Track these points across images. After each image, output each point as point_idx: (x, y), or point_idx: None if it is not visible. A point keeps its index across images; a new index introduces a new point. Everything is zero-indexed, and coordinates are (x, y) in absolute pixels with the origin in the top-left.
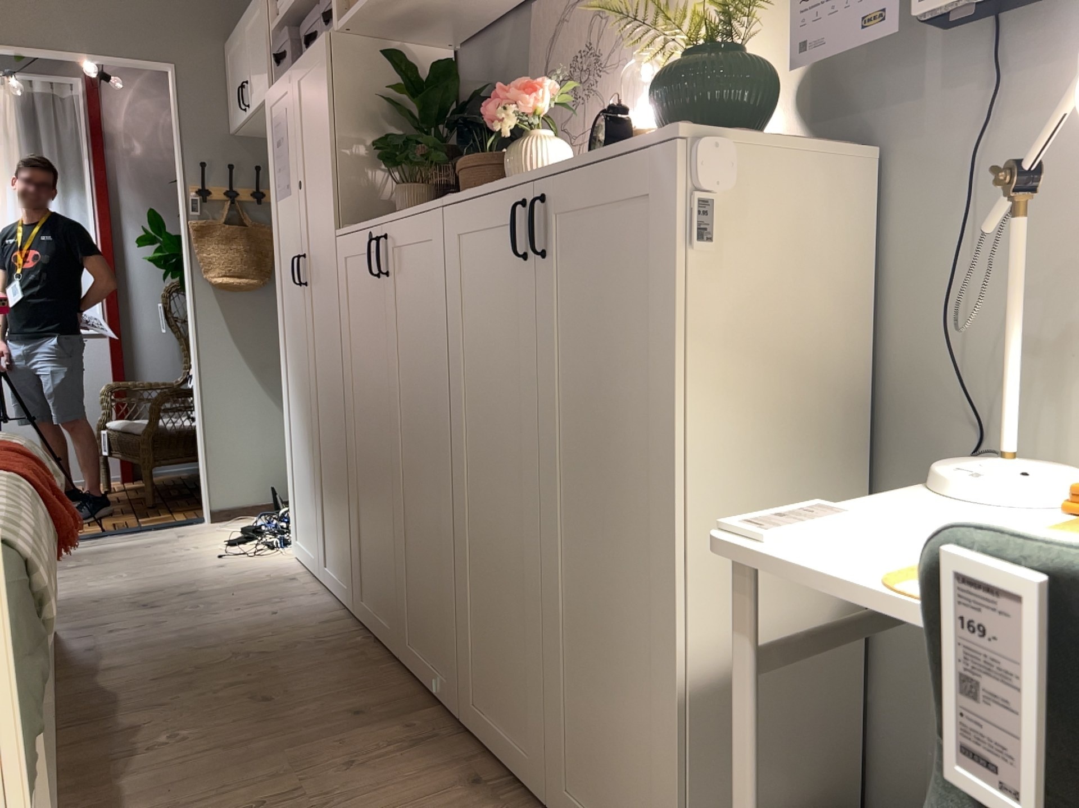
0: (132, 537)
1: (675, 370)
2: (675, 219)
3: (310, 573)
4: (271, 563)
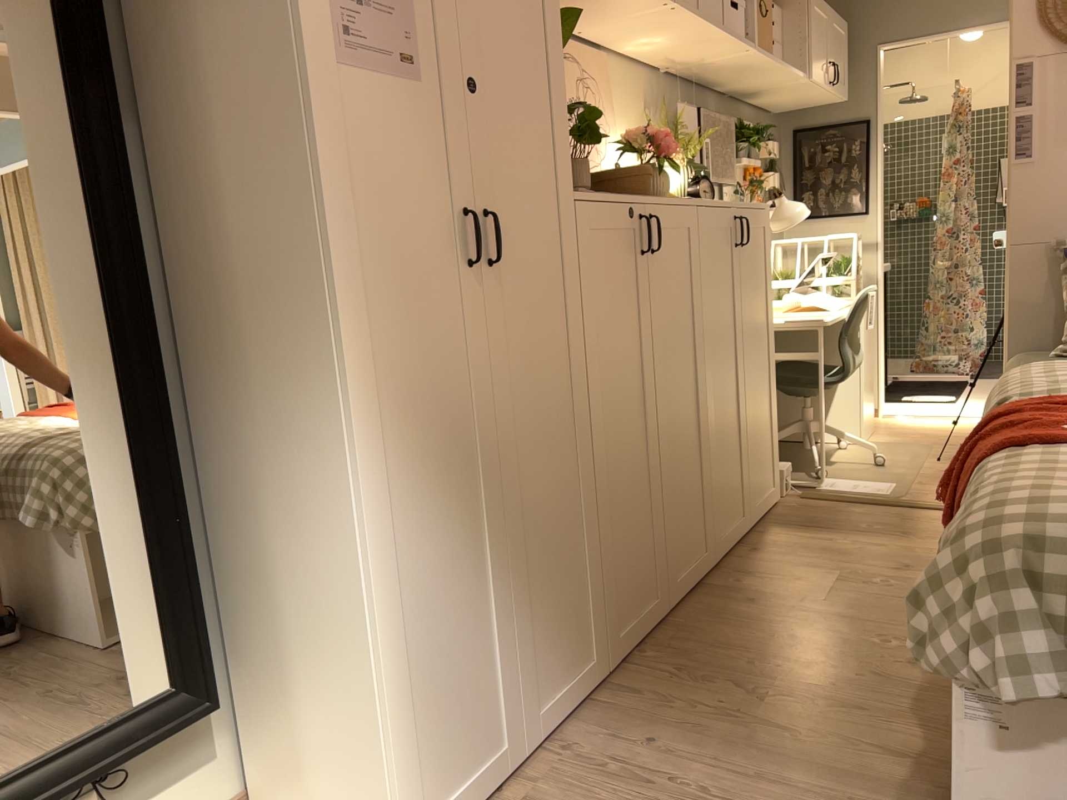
0: None
1: (768, 285)
2: (766, 233)
3: None
4: None
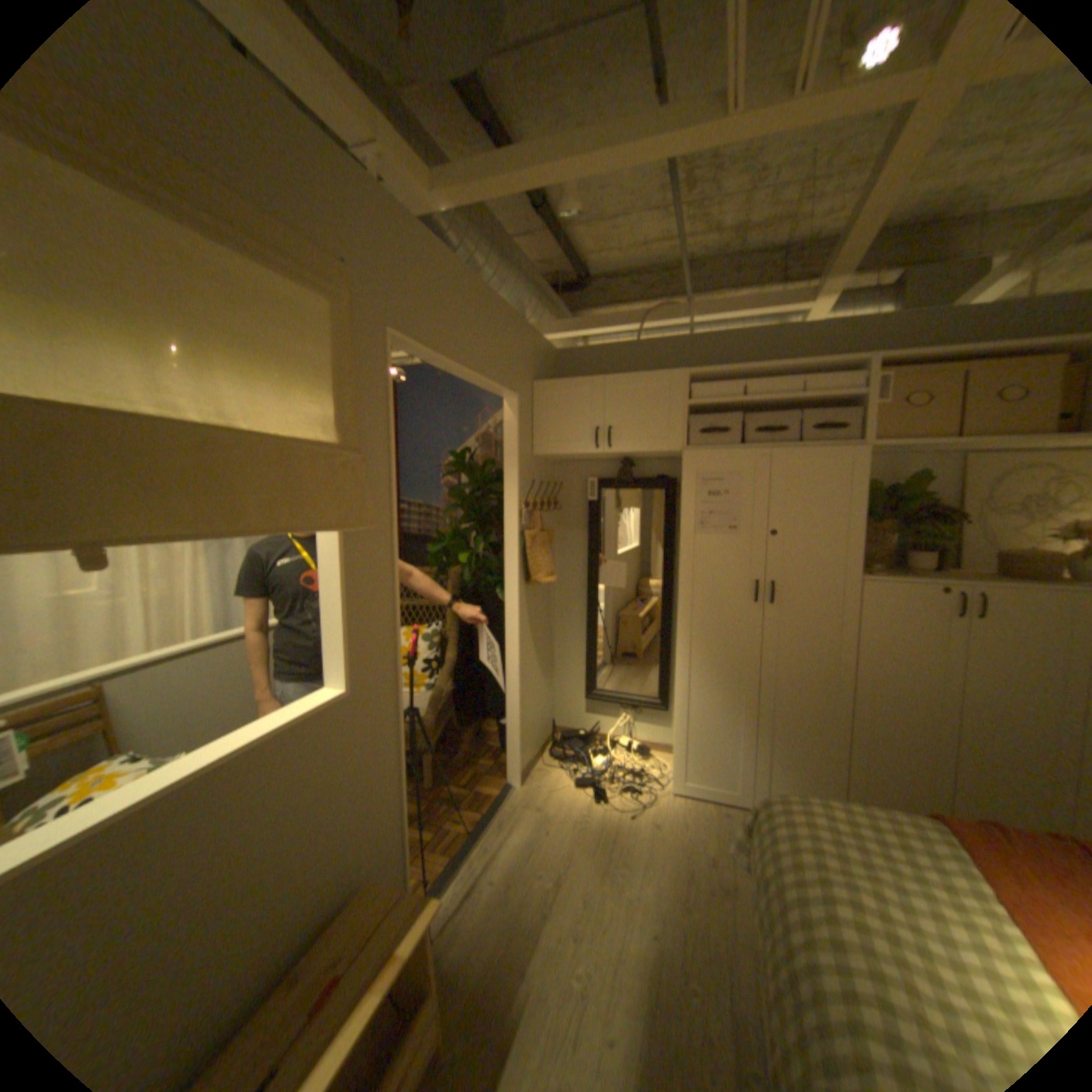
0: (501, 832)
1: None
2: None
3: (720, 807)
4: (678, 811)
